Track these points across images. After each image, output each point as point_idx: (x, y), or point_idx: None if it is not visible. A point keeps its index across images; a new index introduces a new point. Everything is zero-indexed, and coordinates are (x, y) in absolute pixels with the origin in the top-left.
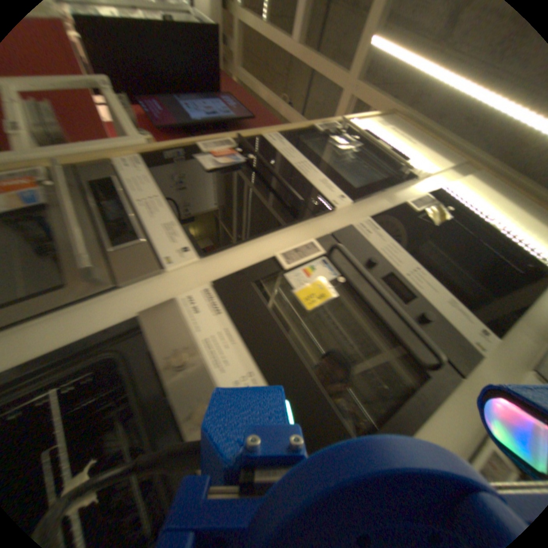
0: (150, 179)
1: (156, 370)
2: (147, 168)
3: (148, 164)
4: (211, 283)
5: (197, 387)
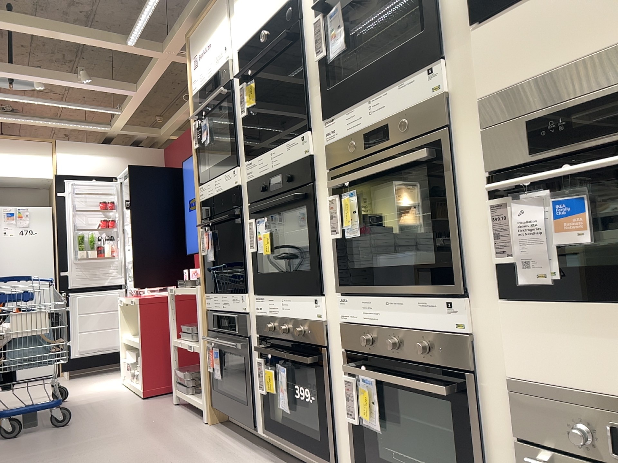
0: (212, 295)
1: (272, 339)
2: (209, 292)
3: (208, 290)
4: (254, 294)
5: (278, 327)
